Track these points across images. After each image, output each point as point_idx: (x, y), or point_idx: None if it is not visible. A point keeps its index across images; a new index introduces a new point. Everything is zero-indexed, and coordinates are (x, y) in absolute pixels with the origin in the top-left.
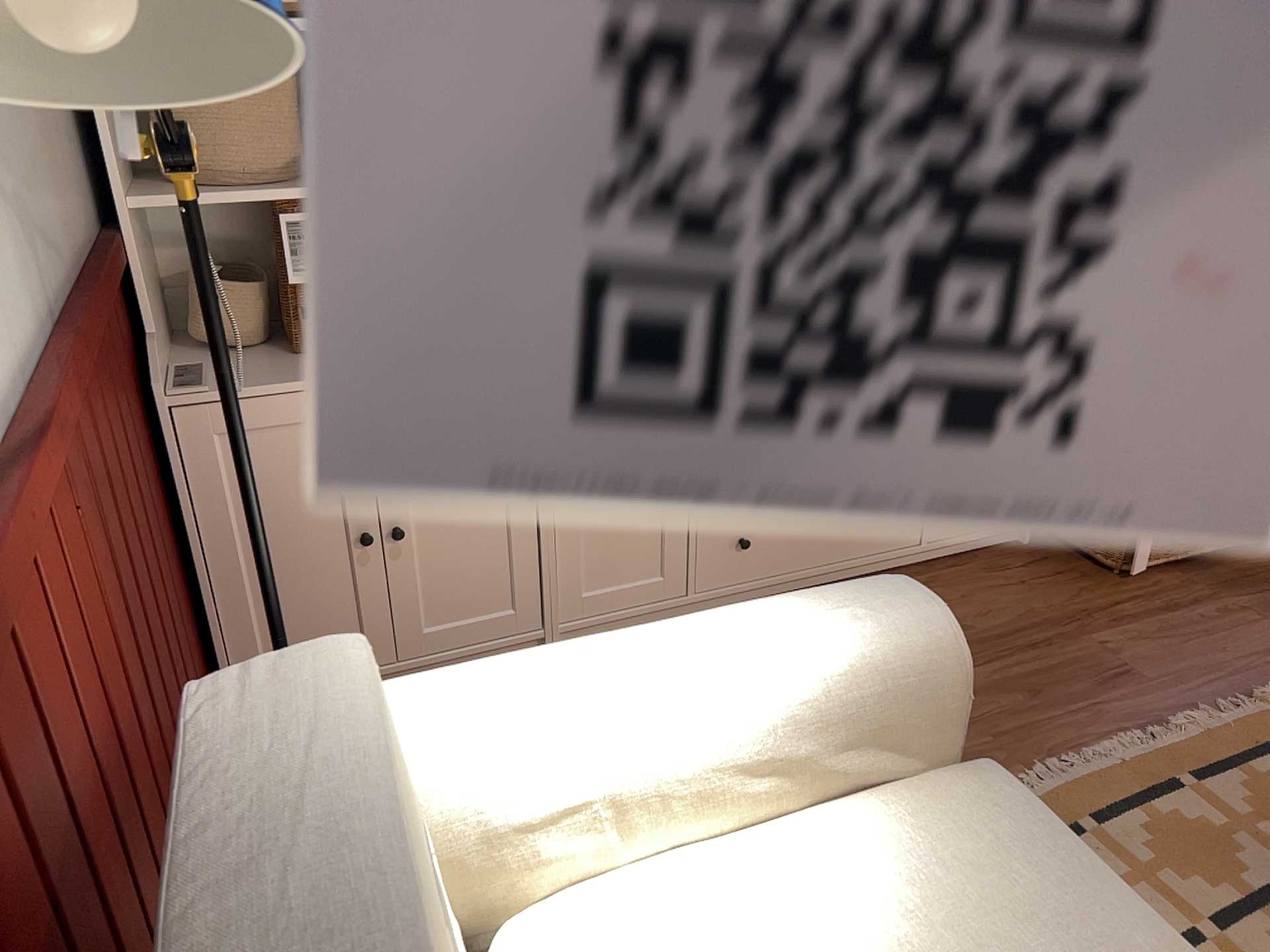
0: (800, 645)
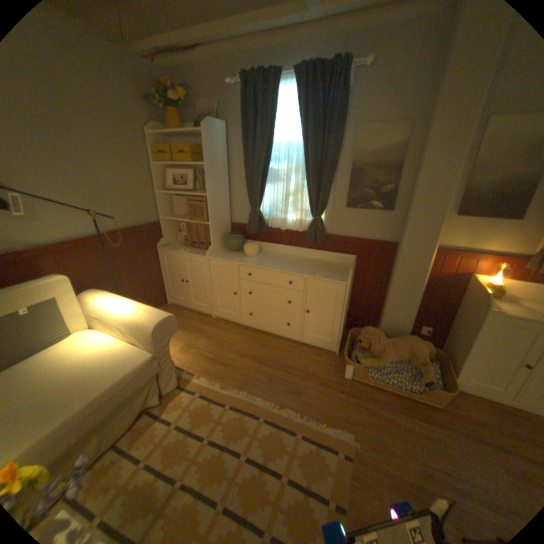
0: (136, 314)
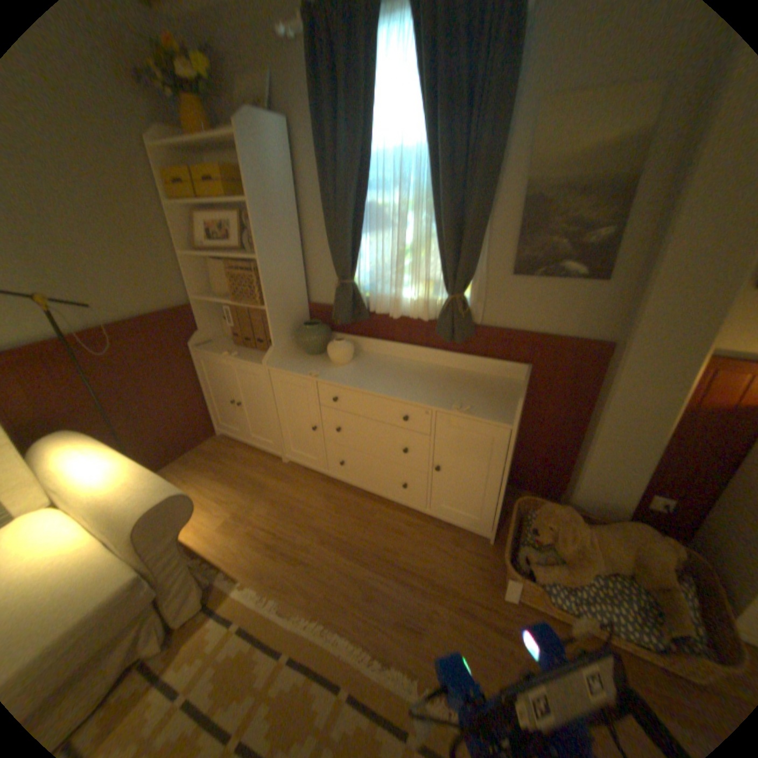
0: (112, 491)
